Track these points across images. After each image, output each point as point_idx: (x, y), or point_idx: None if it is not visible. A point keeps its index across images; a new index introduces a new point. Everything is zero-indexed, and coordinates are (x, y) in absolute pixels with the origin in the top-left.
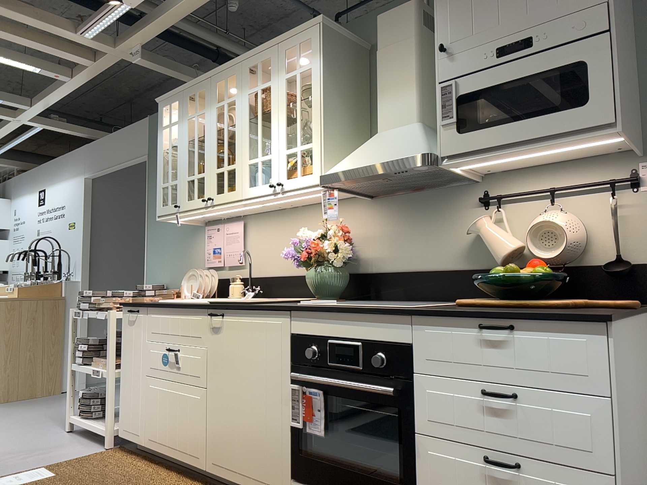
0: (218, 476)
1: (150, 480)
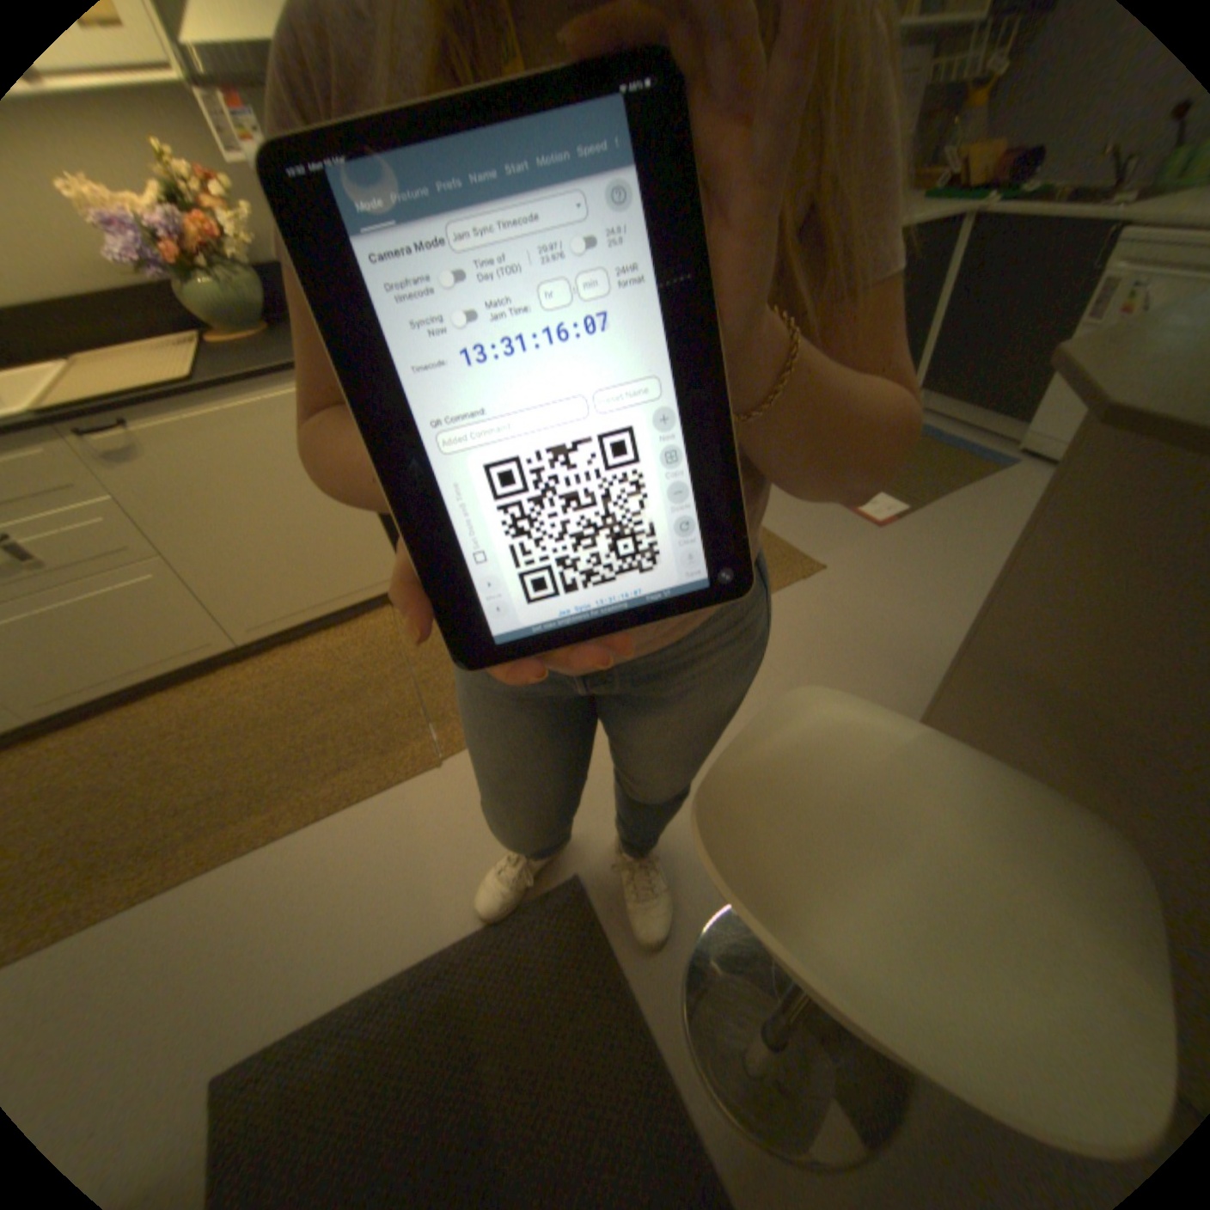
0: (270, 635)
1: (145, 727)
